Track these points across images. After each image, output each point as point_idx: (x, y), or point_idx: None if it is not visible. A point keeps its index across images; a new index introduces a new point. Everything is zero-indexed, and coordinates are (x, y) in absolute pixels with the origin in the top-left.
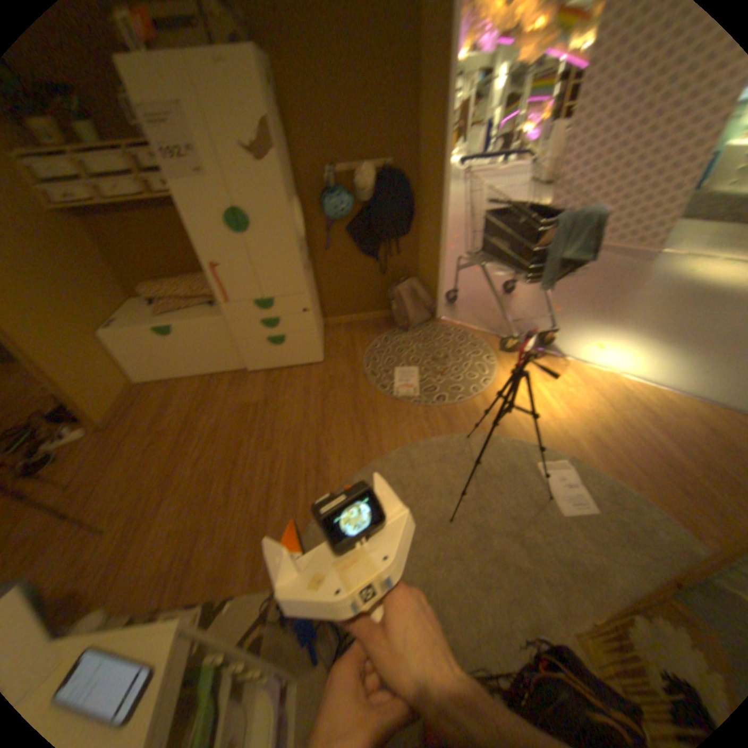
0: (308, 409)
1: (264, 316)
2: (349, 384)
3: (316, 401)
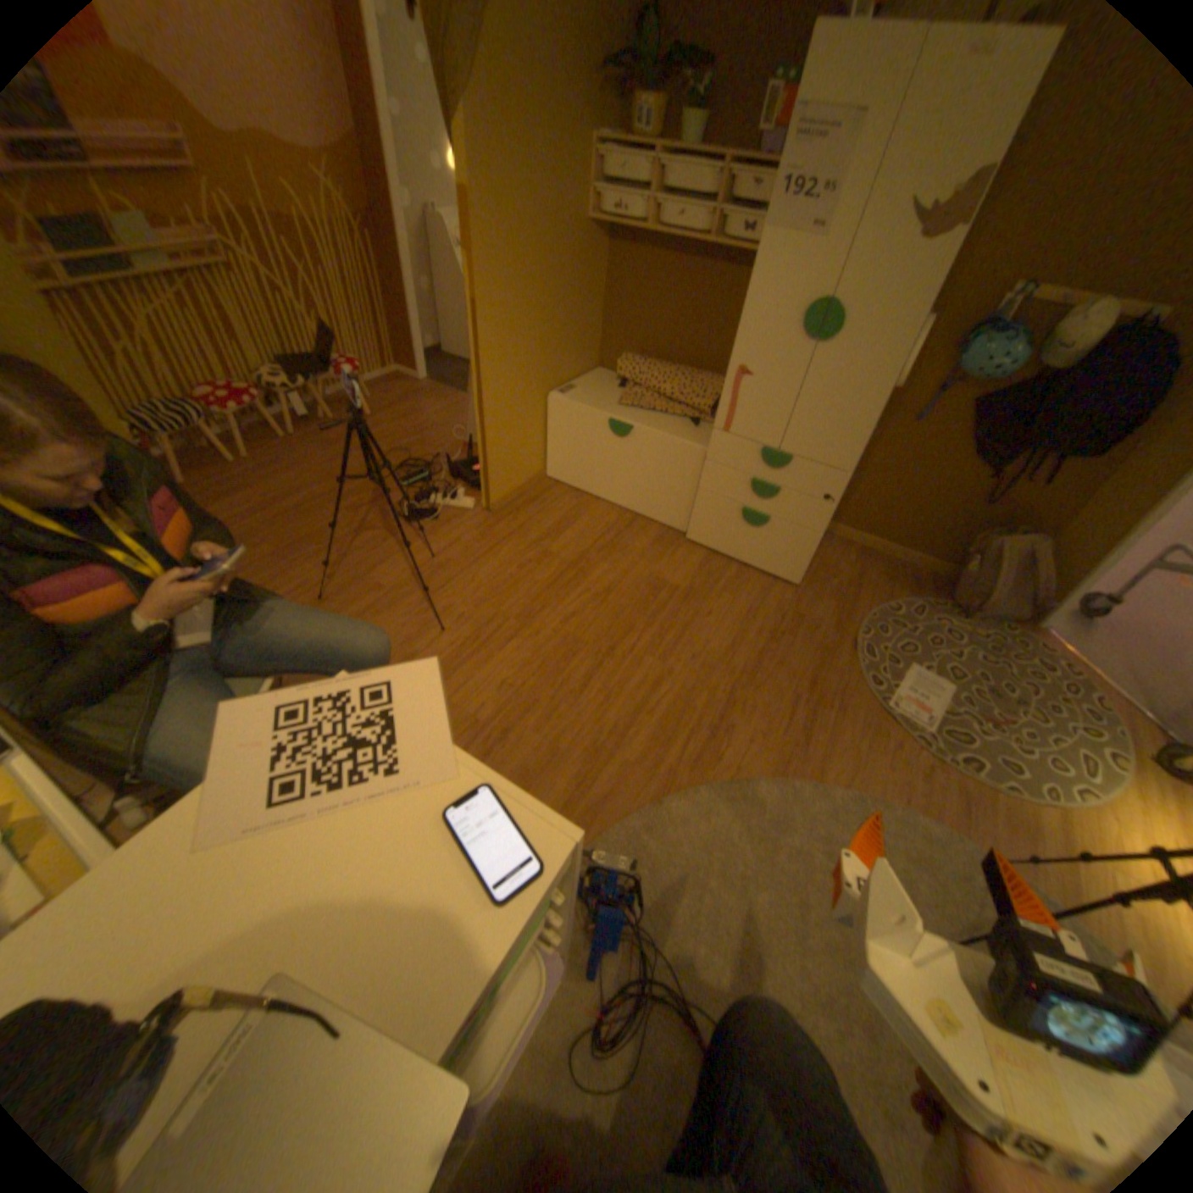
0: (740, 641)
1: (758, 477)
2: (819, 643)
3: (758, 637)
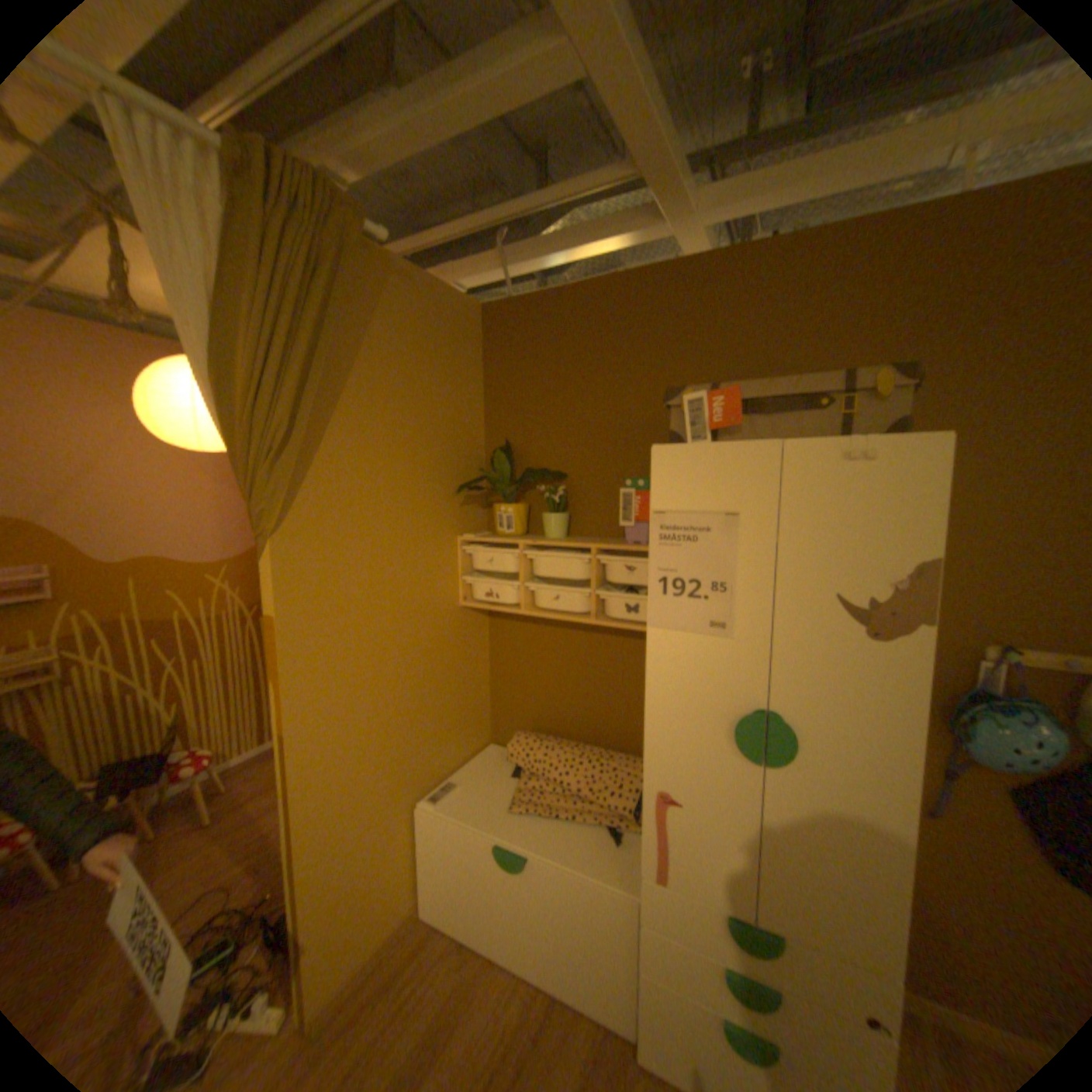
0: None
1: (737, 966)
2: None
3: None
